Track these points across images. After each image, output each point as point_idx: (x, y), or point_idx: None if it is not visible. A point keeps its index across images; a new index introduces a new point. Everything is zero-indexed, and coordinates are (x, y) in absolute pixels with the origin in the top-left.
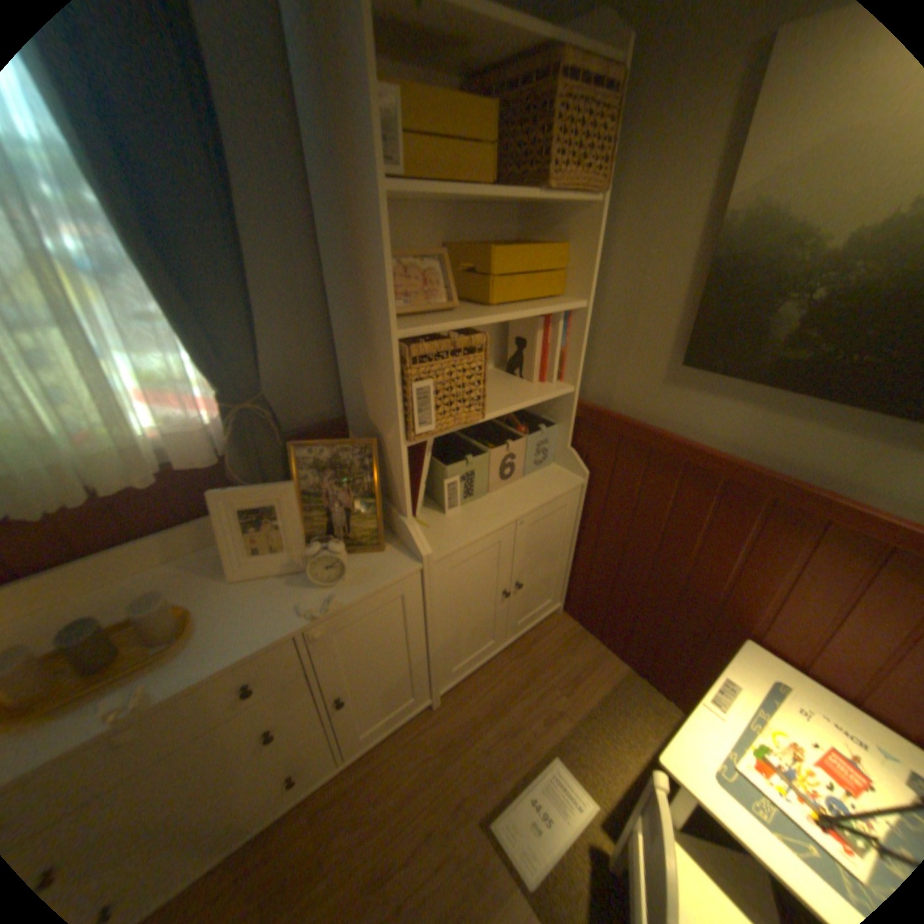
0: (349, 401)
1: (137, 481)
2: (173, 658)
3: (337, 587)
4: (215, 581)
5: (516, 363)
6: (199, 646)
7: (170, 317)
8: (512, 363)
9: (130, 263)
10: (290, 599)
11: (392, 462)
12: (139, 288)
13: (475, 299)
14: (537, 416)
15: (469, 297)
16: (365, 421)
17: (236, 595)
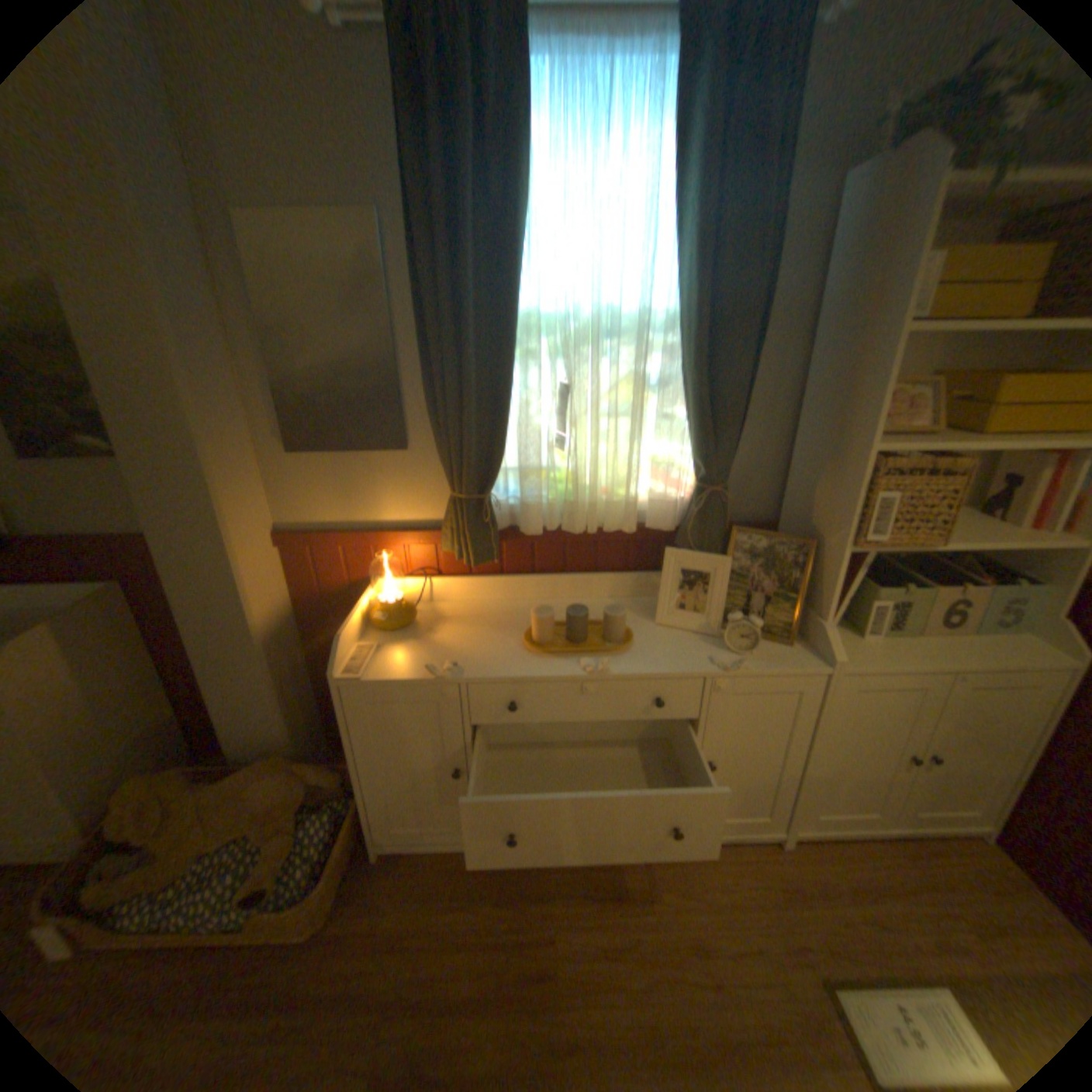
0: (789, 506)
1: (626, 527)
2: (620, 655)
3: (746, 657)
4: (645, 620)
5: (999, 505)
6: (637, 655)
7: (691, 417)
8: (992, 504)
9: (678, 380)
10: (704, 652)
11: (826, 566)
12: (675, 397)
13: (964, 426)
14: (1016, 572)
15: (956, 424)
16: (803, 525)
17: (661, 634)
